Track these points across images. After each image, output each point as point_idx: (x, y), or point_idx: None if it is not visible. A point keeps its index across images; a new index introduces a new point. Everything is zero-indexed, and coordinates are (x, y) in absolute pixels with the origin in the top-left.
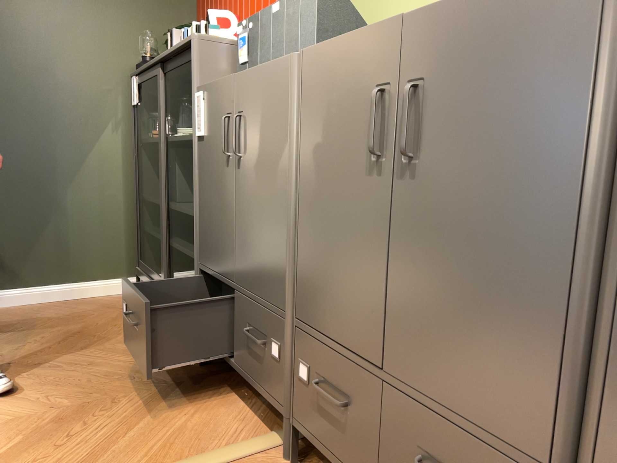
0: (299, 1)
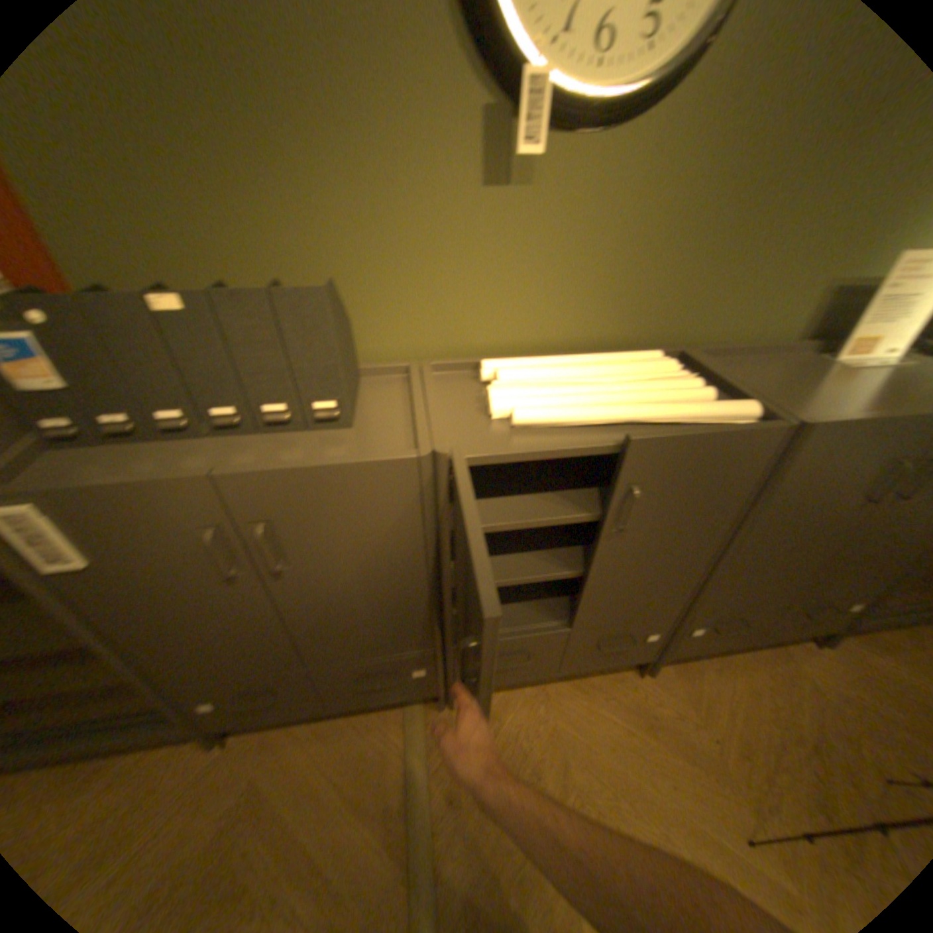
0: (275, 307)
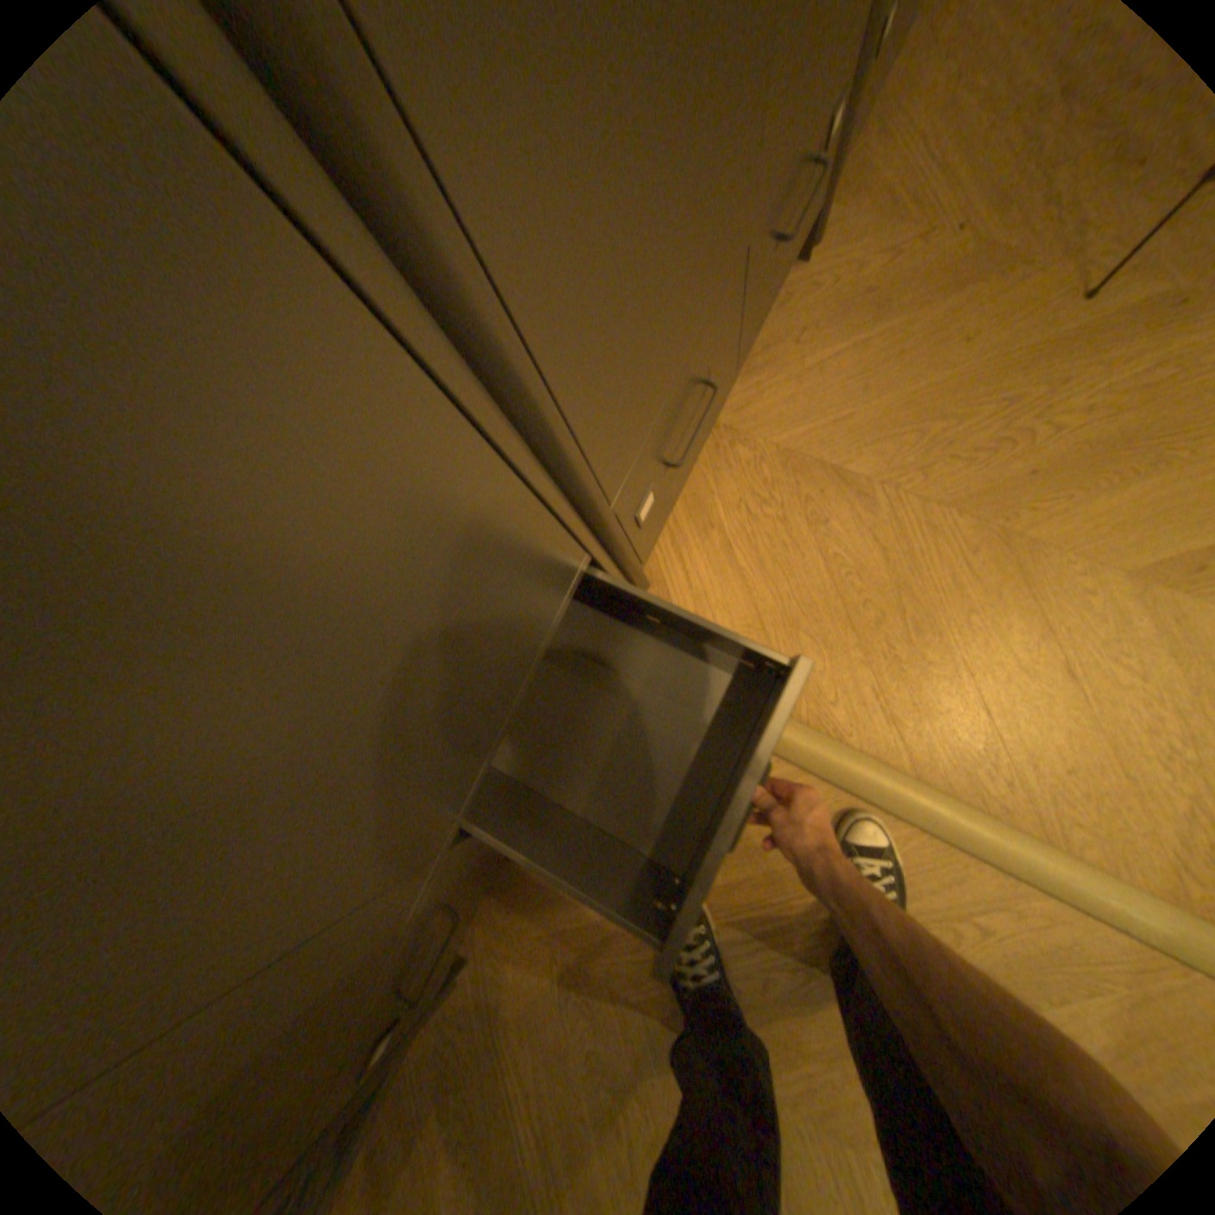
0: None
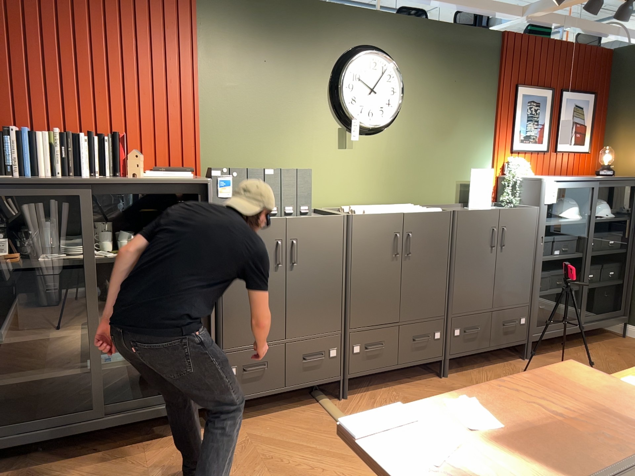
0: (296, 174)
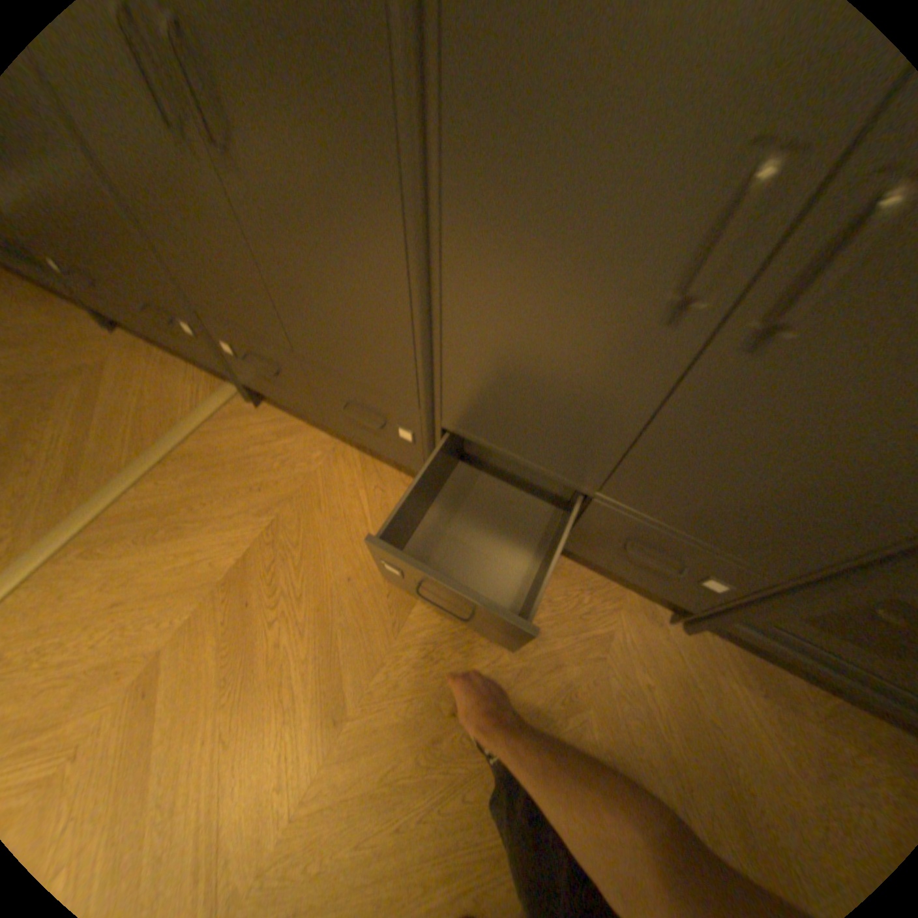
0: None
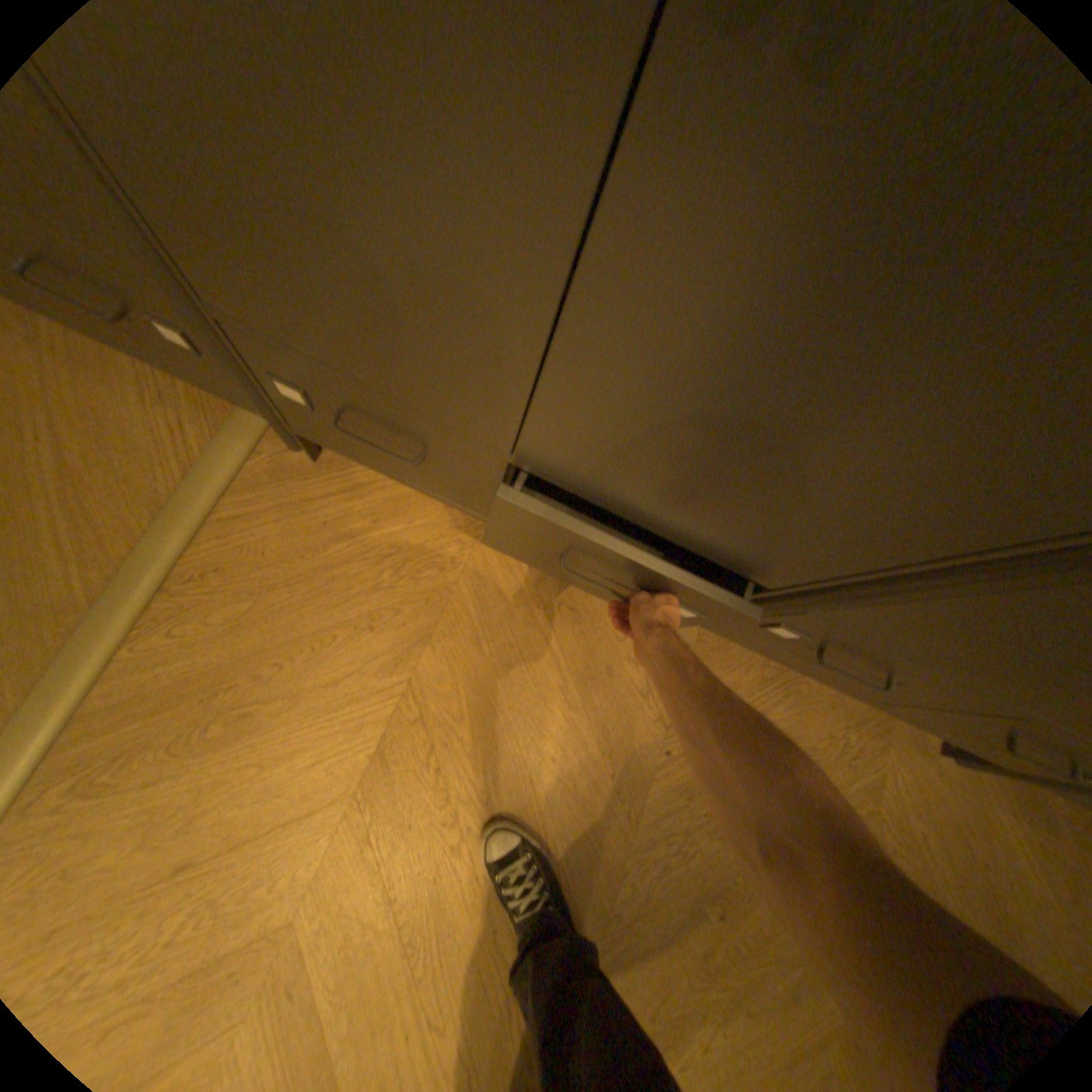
0: None
